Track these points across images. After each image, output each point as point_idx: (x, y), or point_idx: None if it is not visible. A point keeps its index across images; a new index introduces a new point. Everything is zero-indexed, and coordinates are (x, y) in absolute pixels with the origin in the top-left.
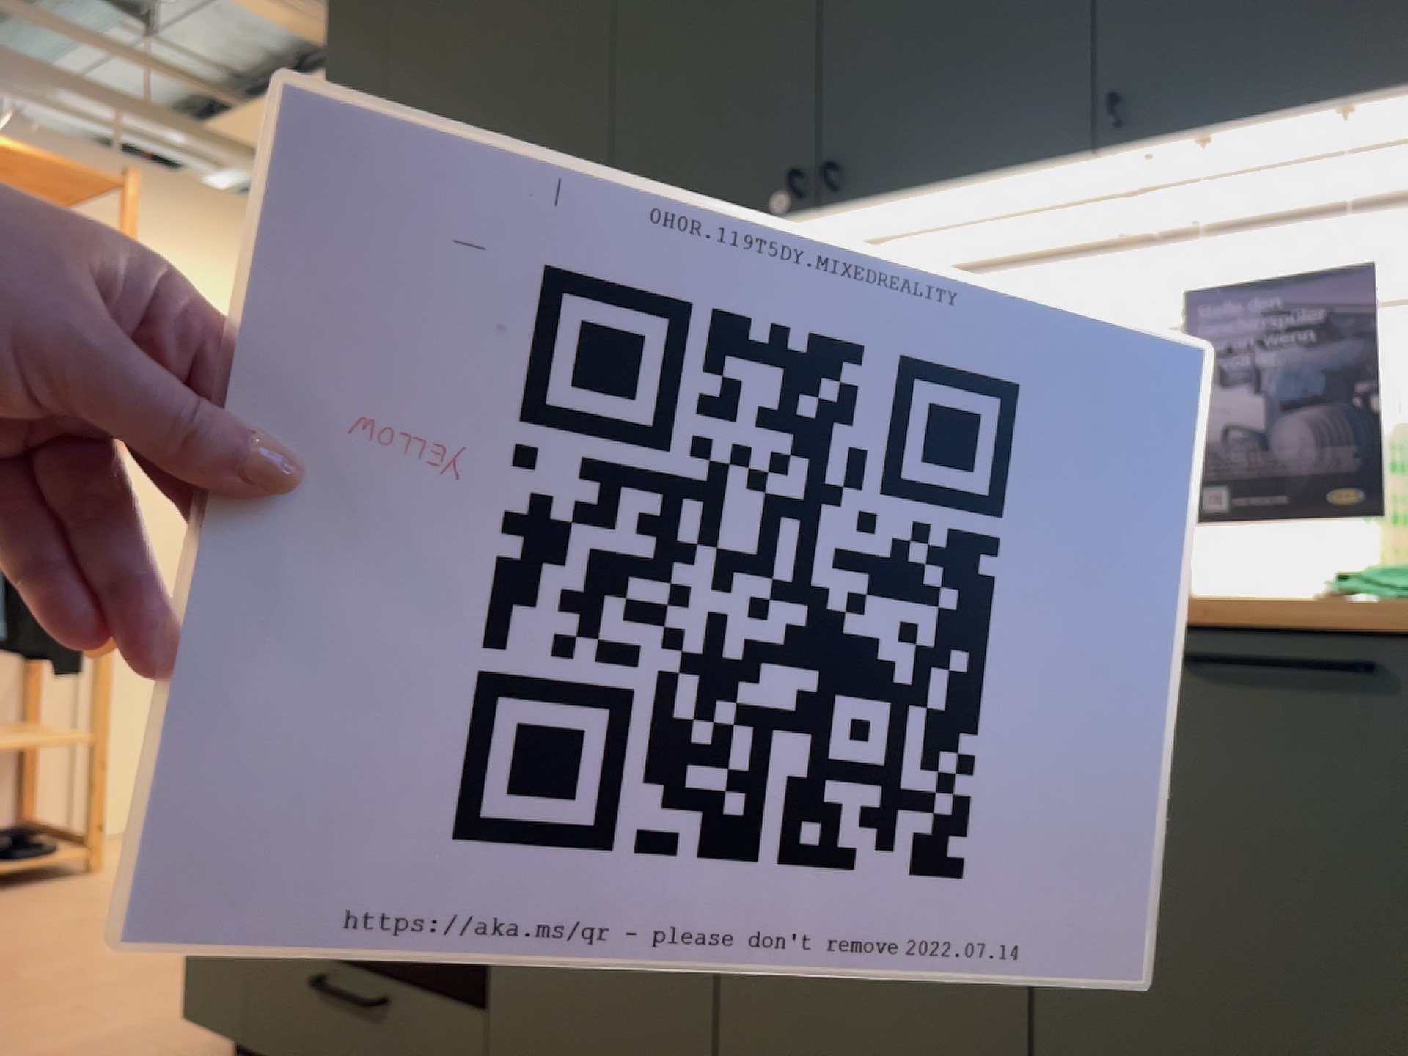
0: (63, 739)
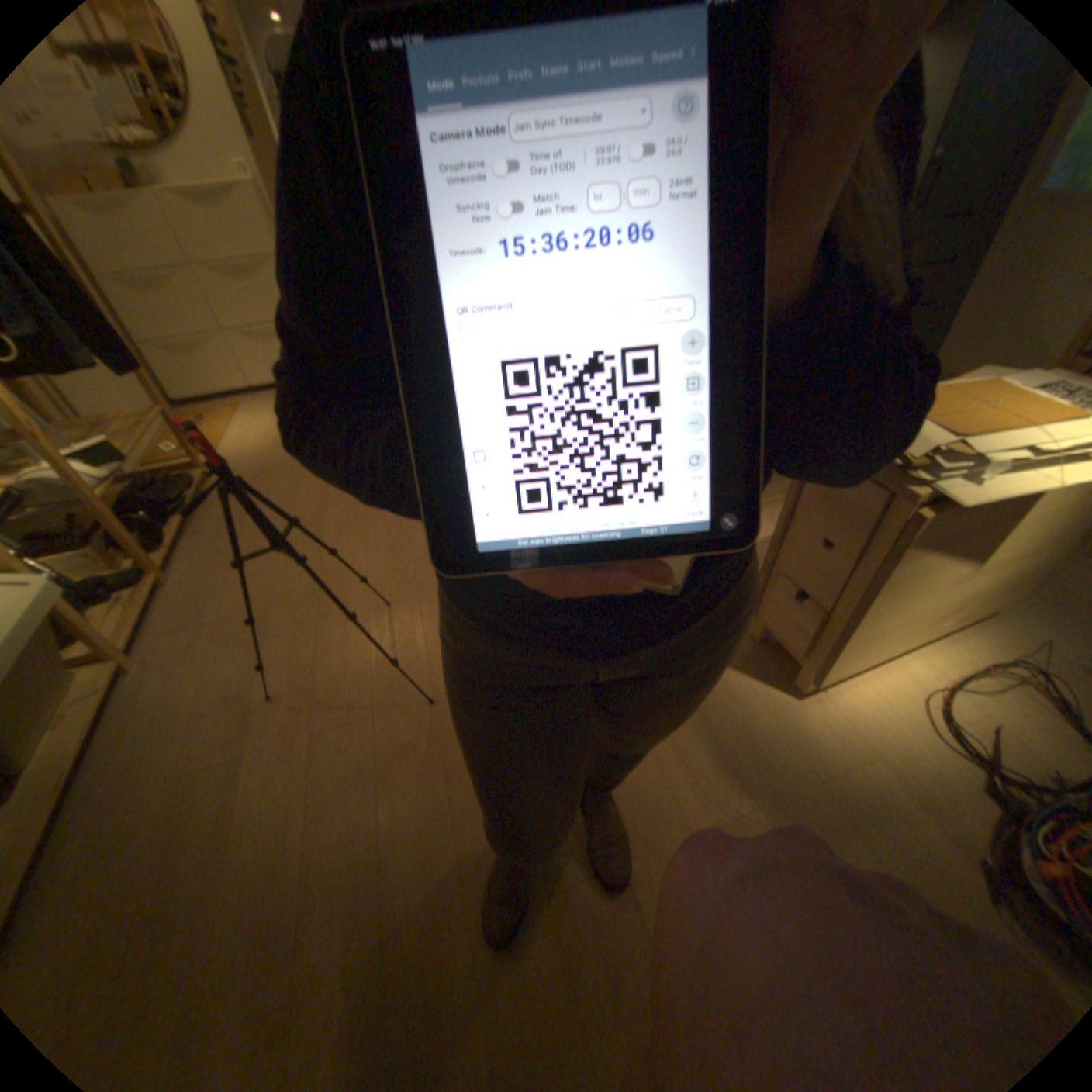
0: (152, 412)
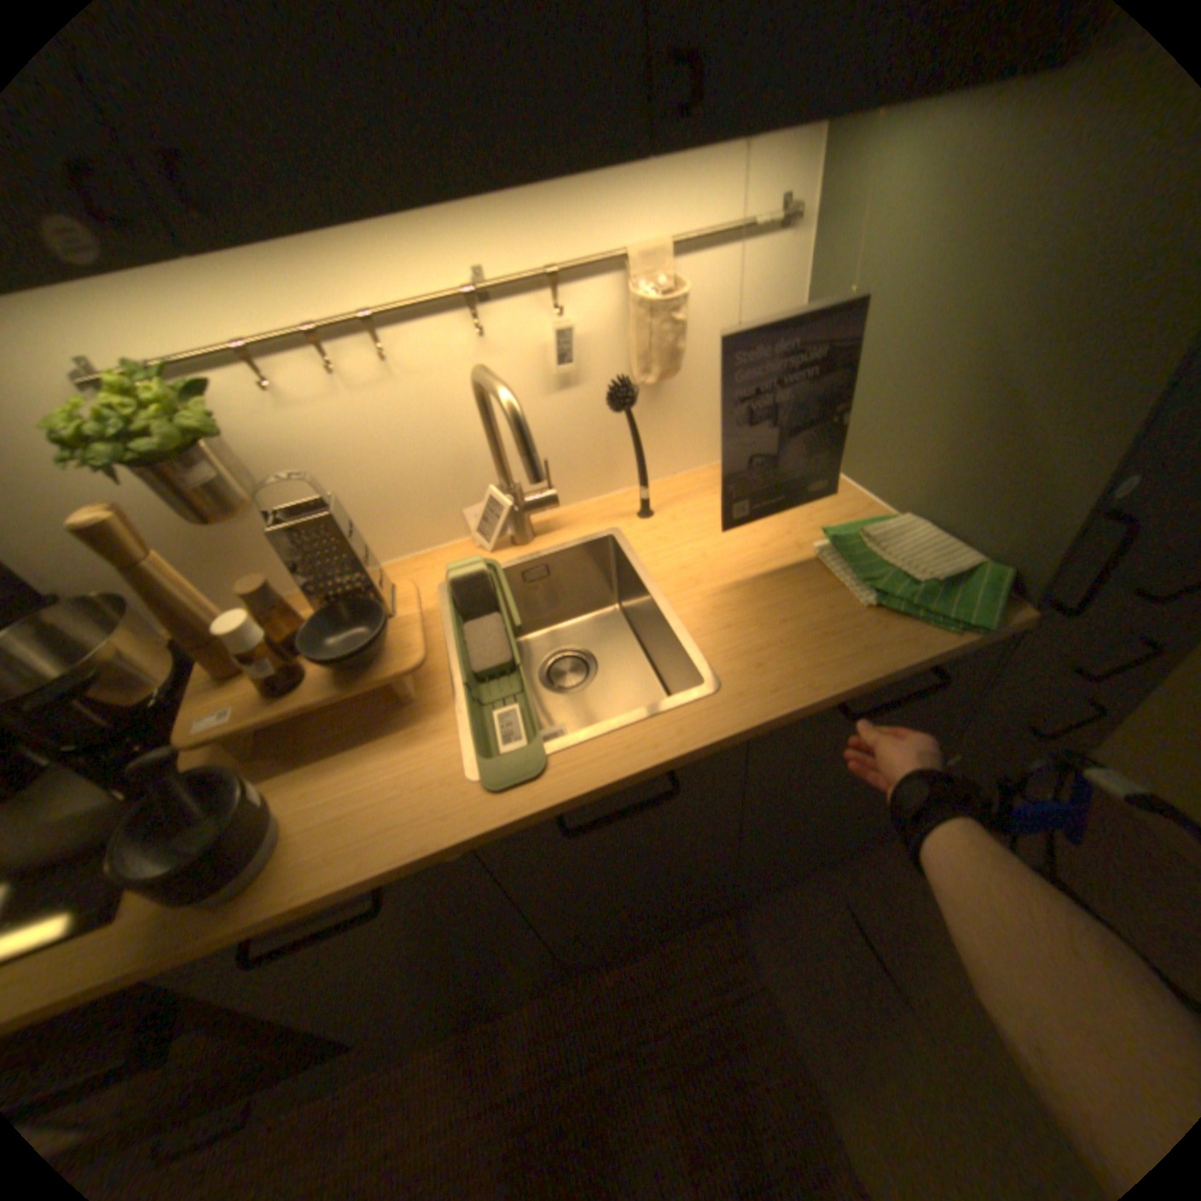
0: None
